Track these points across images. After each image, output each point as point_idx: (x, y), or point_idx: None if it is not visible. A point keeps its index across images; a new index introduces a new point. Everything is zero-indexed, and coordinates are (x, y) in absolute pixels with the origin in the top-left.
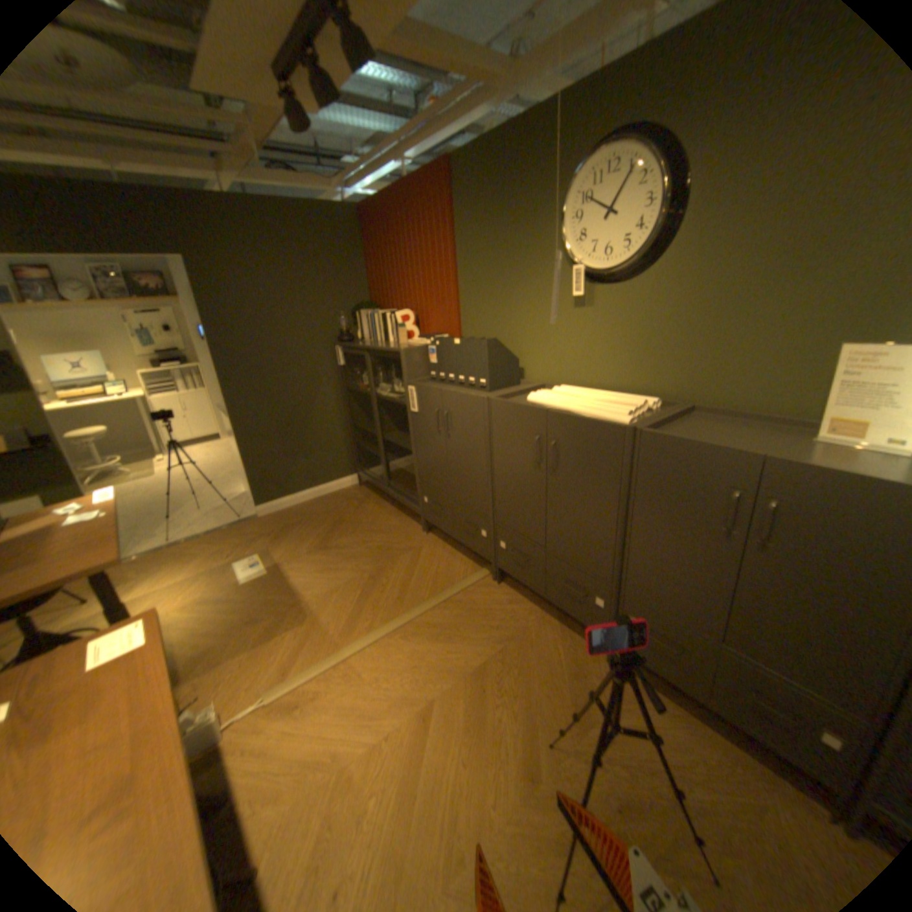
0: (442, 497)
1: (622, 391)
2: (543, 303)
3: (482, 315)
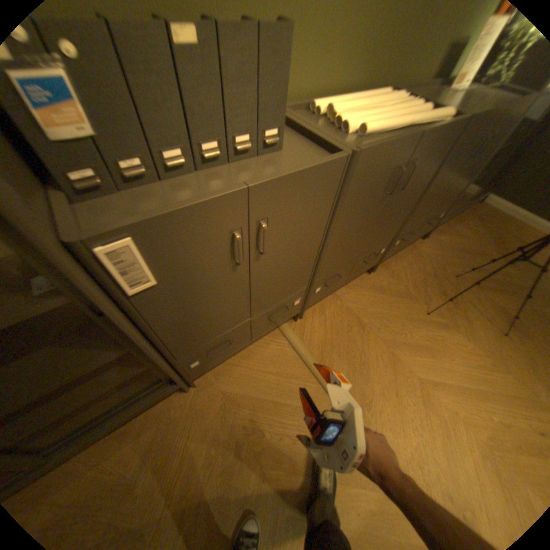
0: (231, 334)
1: (349, 89)
2: None
3: None
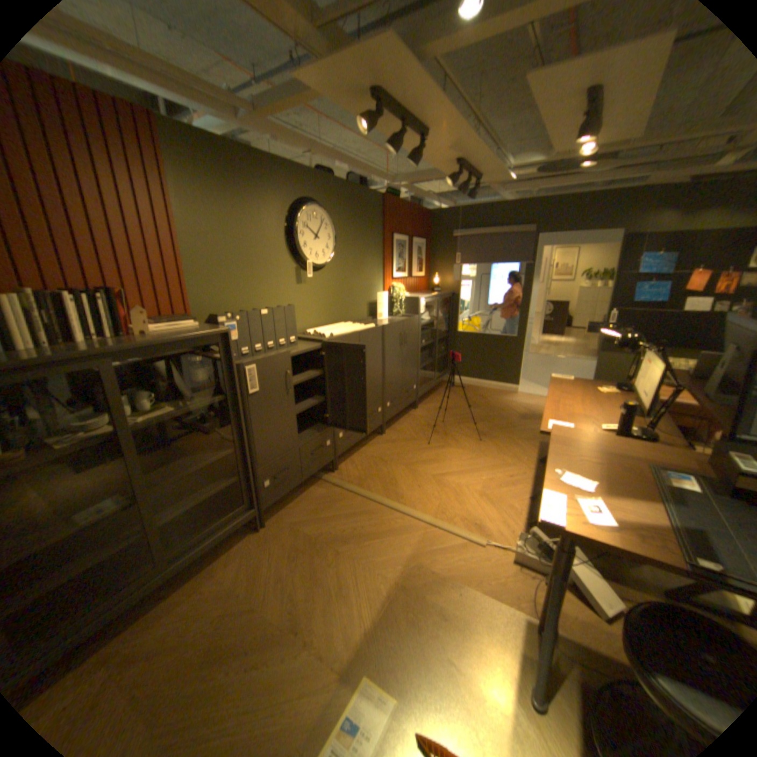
0: (288, 457)
1: (323, 326)
2: (277, 281)
3: (218, 291)
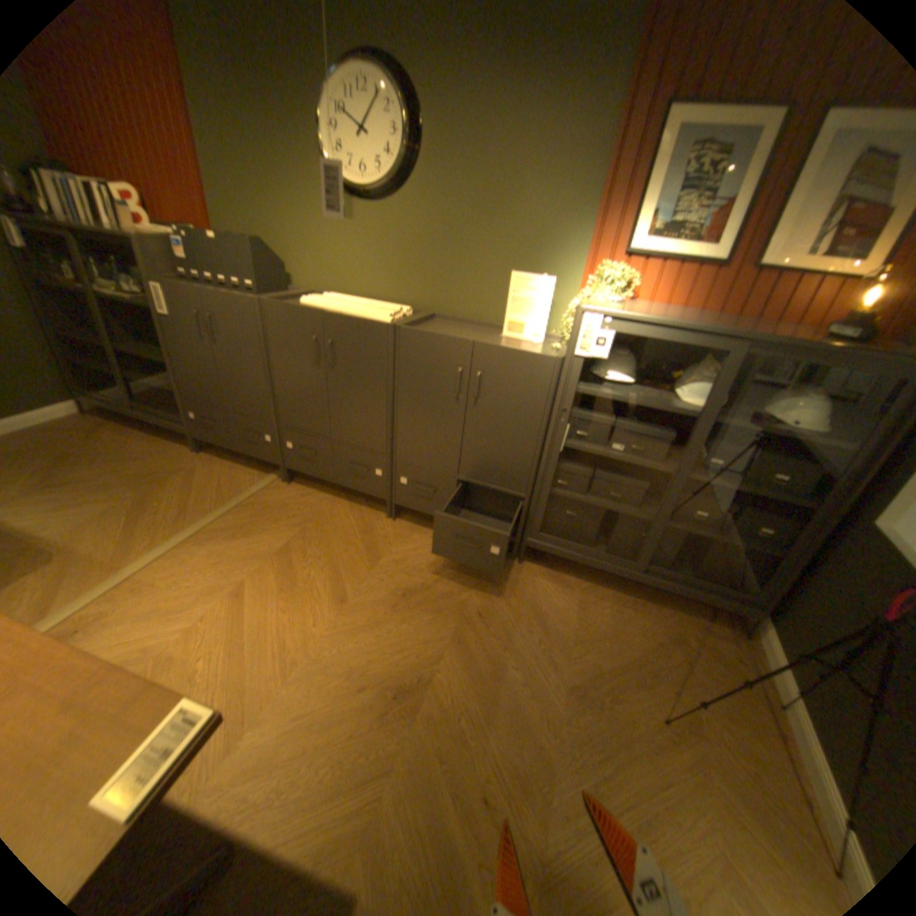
0: (213, 411)
1: (382, 301)
2: (304, 208)
3: (235, 210)
